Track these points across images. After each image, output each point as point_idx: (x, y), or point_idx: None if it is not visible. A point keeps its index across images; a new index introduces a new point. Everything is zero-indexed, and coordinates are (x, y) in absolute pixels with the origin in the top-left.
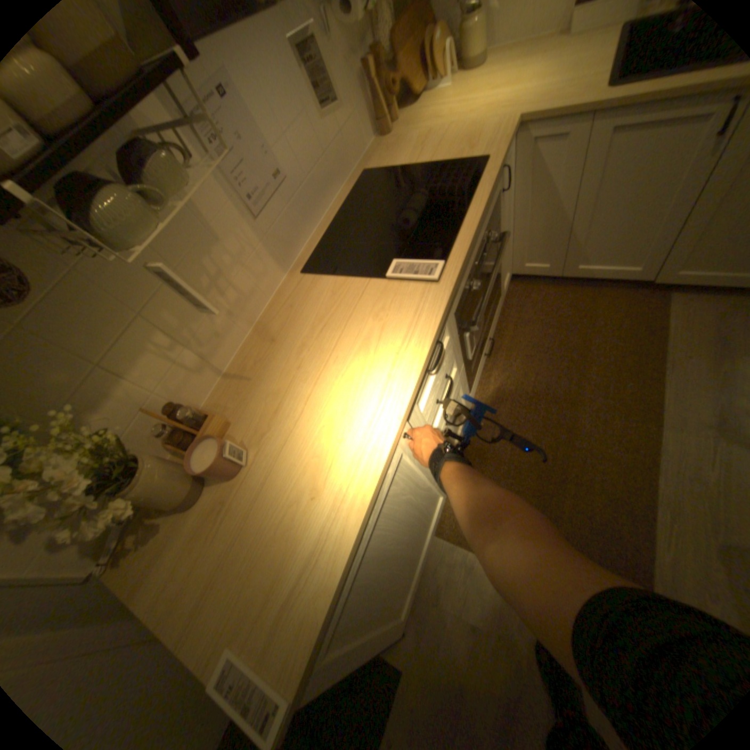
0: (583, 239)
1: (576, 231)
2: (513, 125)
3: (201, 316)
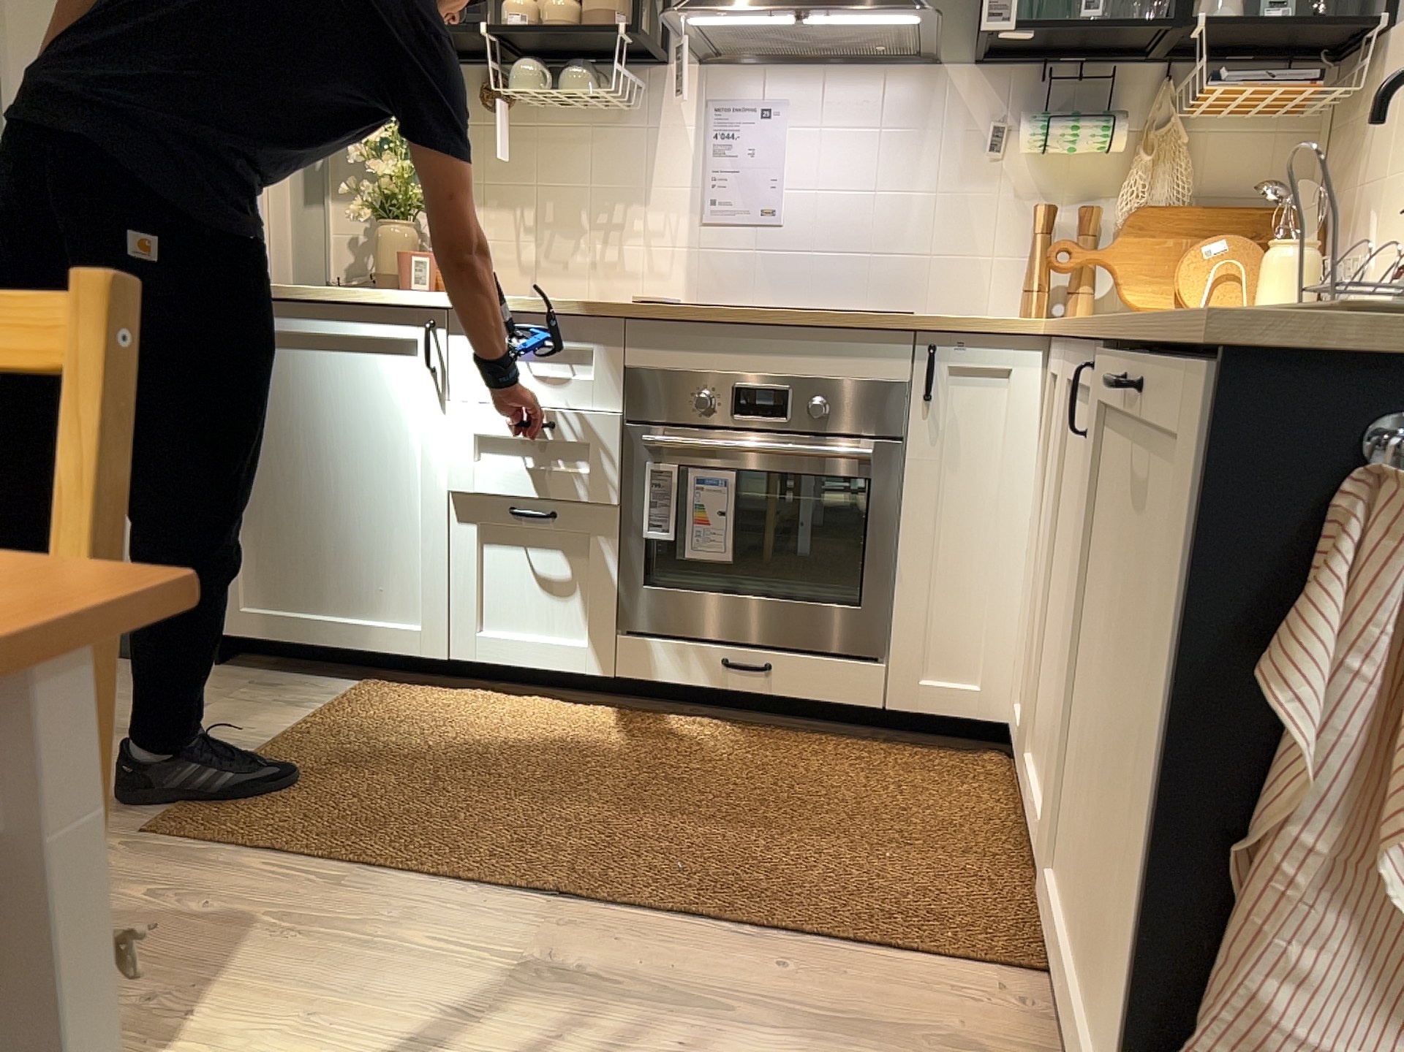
0: (1041, 662)
1: (1040, 628)
2: (1008, 322)
3: (571, 237)
